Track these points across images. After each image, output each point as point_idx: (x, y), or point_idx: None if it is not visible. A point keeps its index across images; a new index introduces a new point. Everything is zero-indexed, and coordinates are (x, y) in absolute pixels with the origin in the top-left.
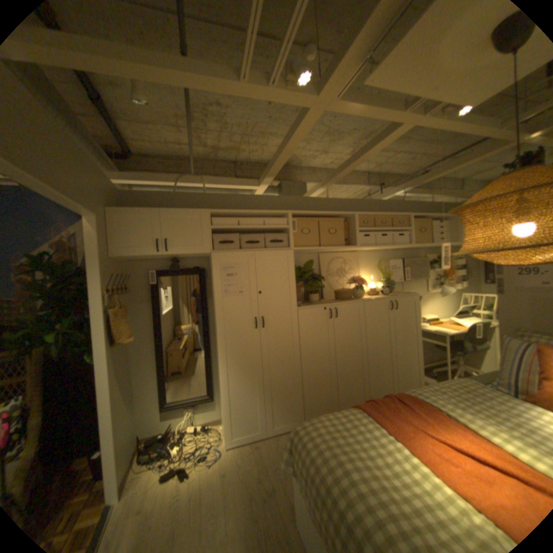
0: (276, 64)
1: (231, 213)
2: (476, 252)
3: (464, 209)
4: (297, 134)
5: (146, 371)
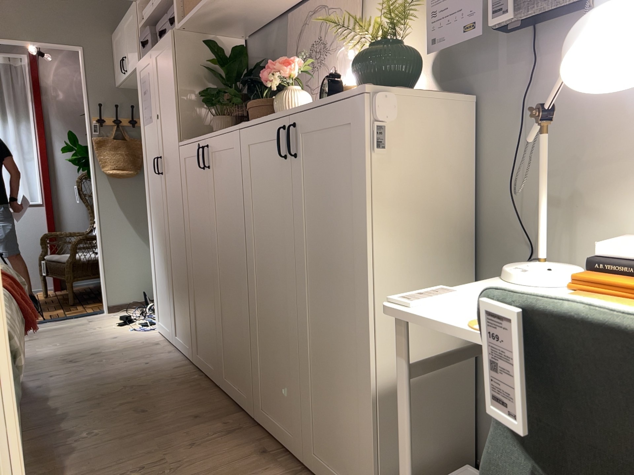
0: None
1: None
2: None
3: None
4: None
5: None
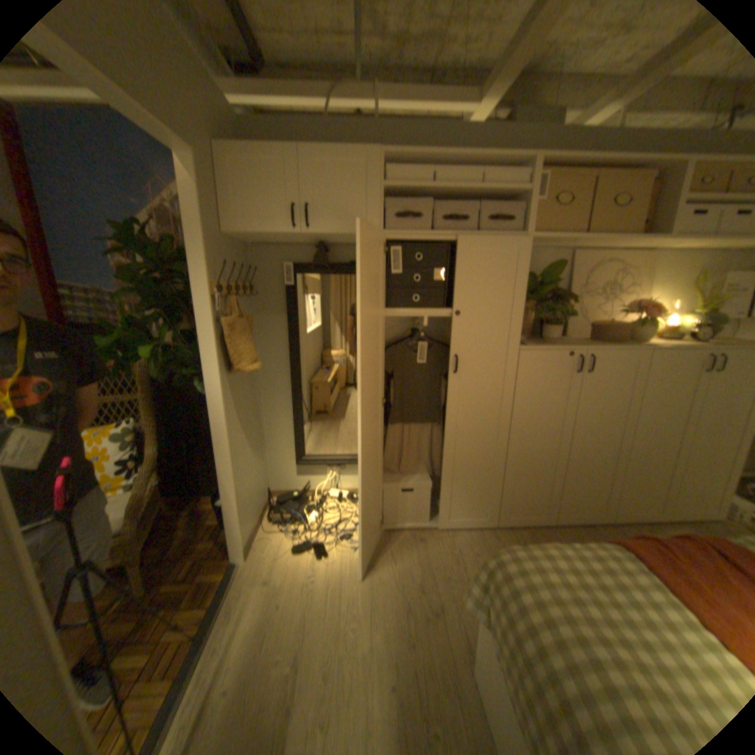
0: None
1: (424, 155)
2: None
3: None
4: None
5: (281, 410)
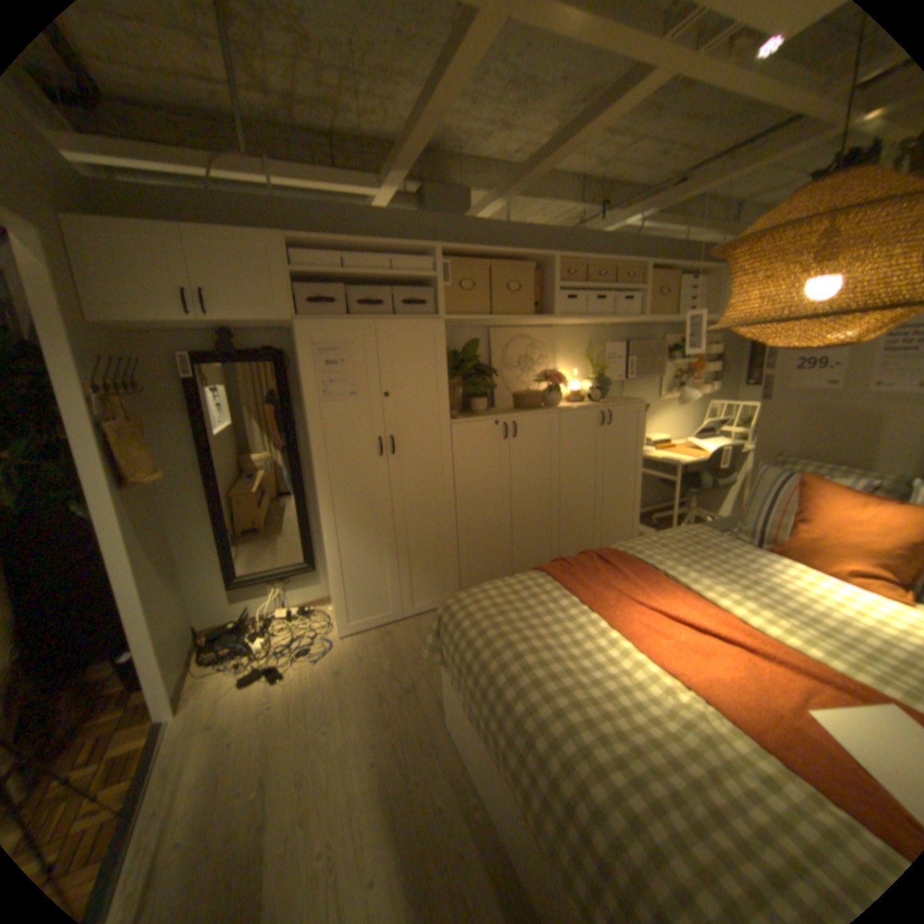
0: None
1: (328, 242)
2: (745, 325)
3: (739, 245)
4: (454, 73)
5: (196, 528)
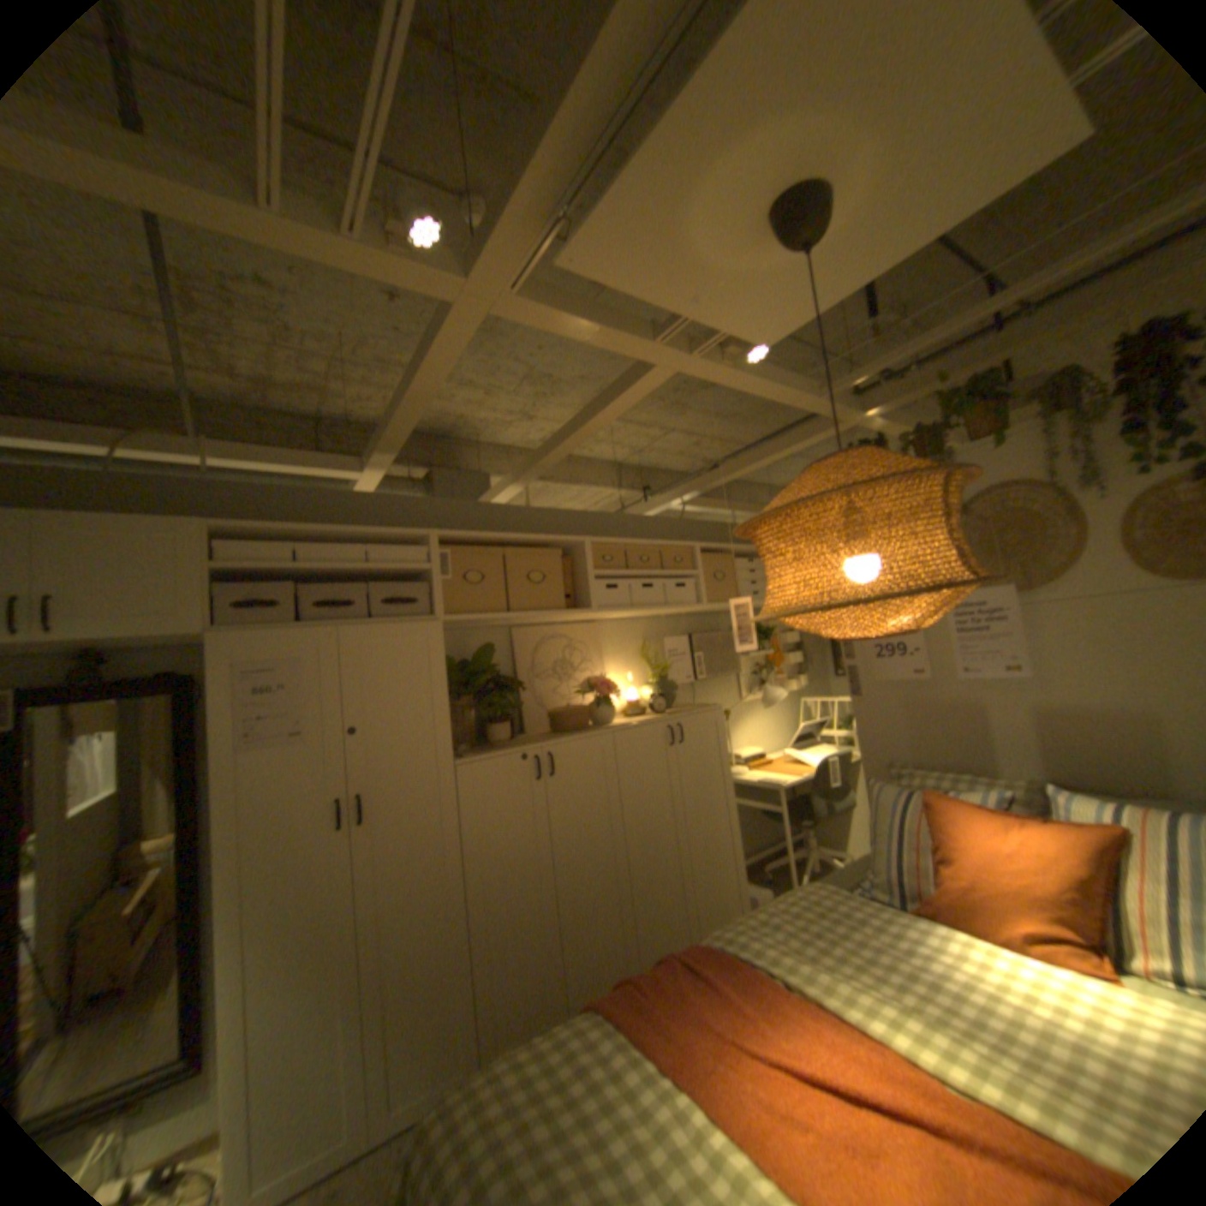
0: (351, 185)
1: (273, 530)
2: (786, 614)
3: (755, 524)
4: (434, 359)
5: None
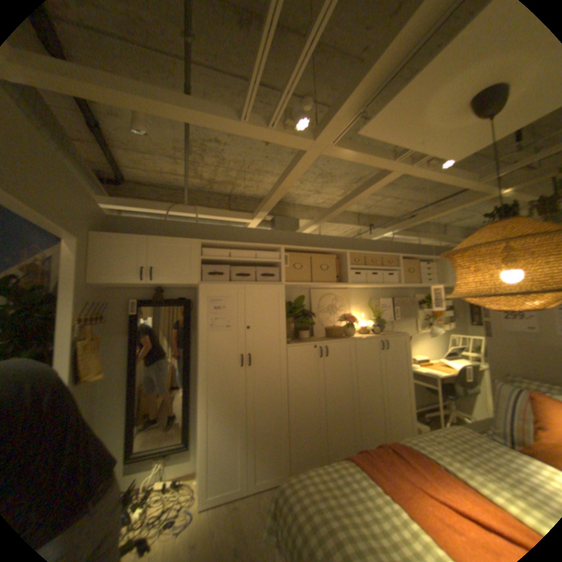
0: (277, 109)
1: (223, 244)
2: (469, 296)
3: (456, 253)
4: (294, 174)
5: (114, 413)
